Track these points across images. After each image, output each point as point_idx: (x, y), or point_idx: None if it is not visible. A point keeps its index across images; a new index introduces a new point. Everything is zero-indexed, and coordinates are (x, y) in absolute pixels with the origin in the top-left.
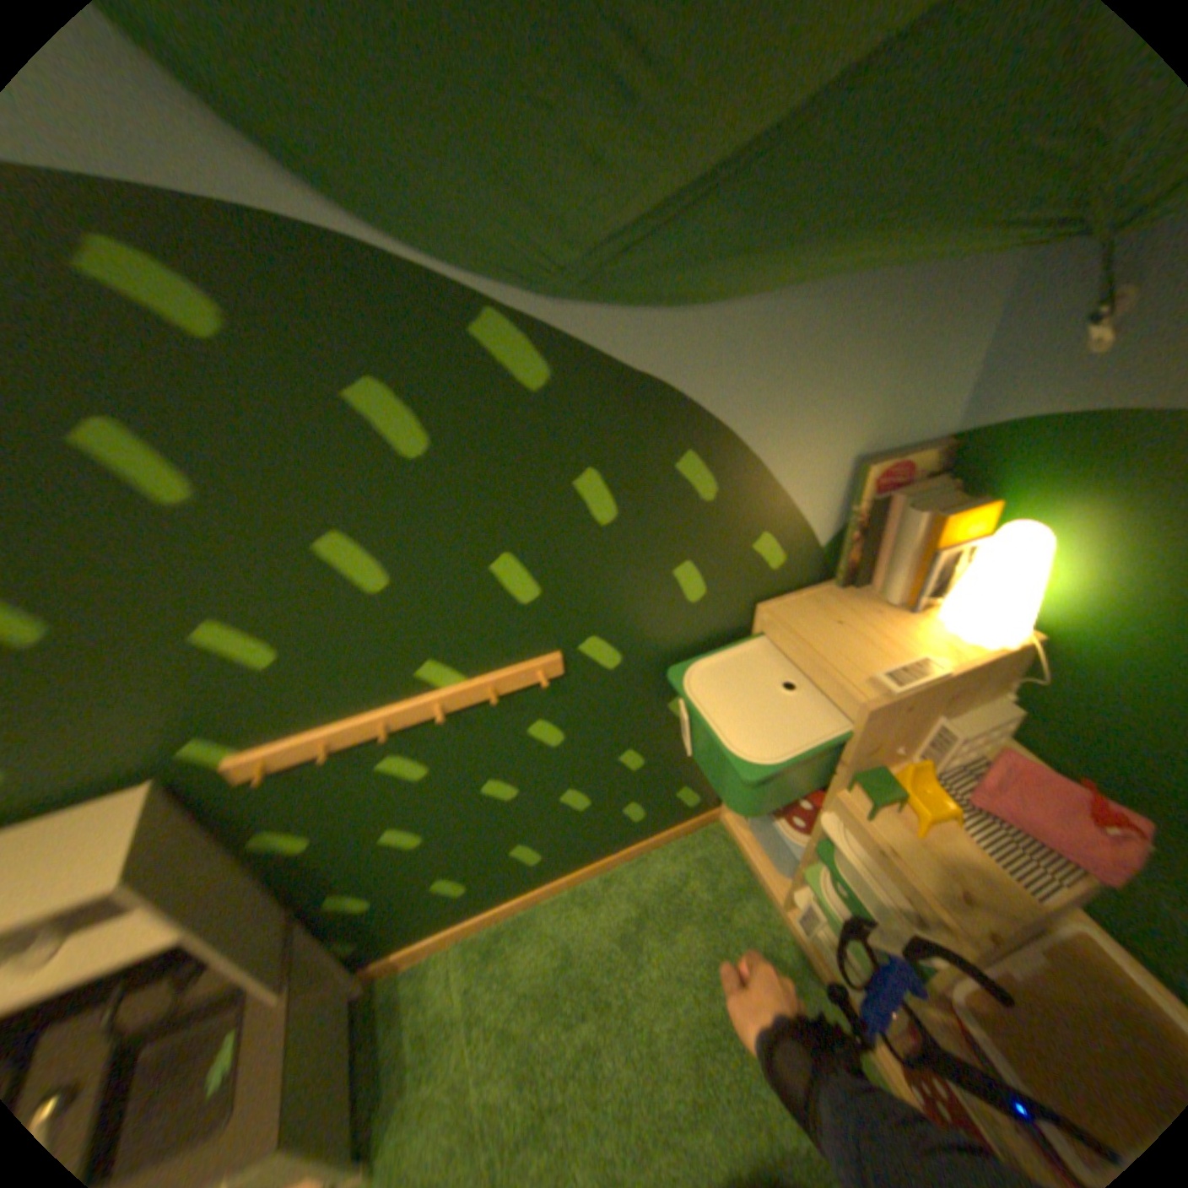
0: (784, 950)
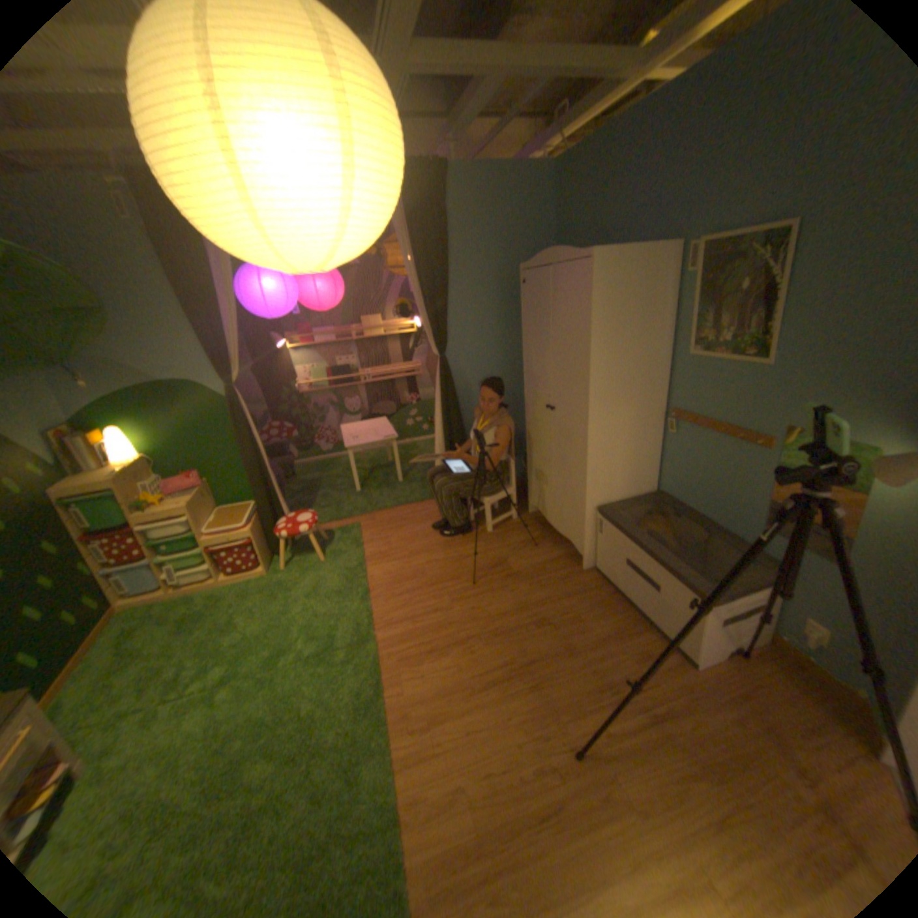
0: (175, 602)
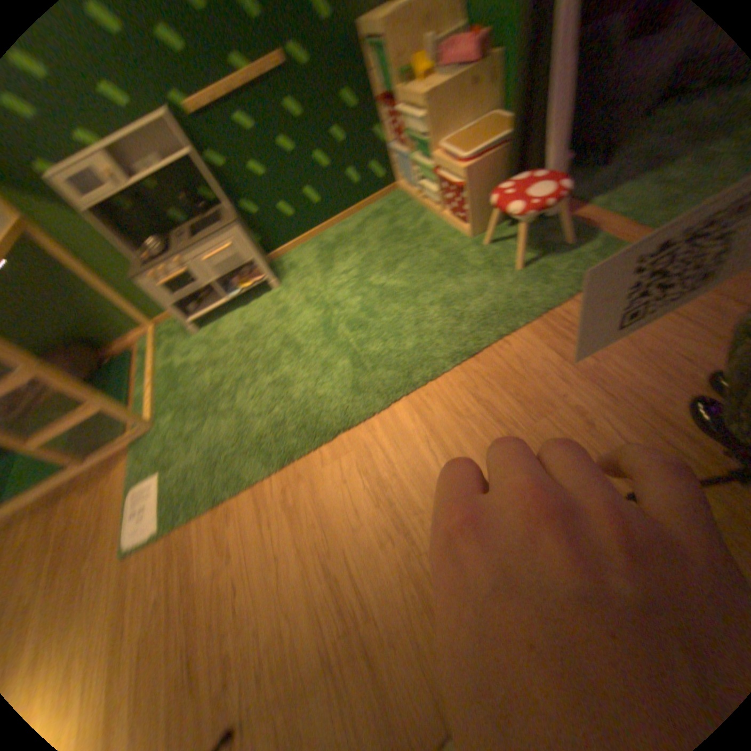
0: (416, 209)
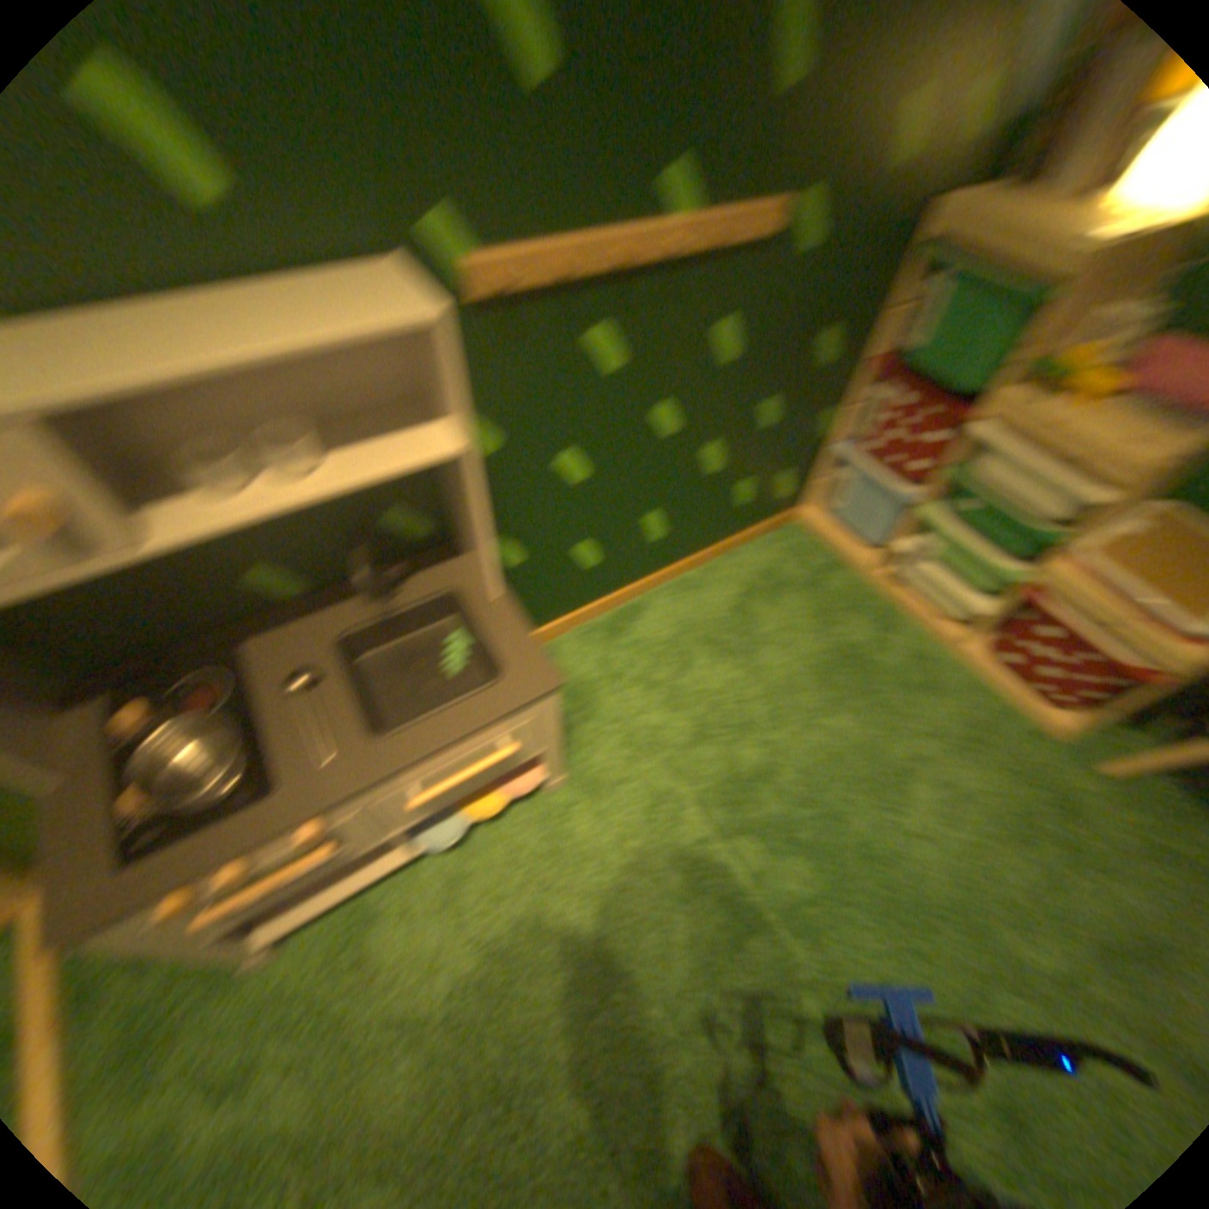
0: (875, 600)
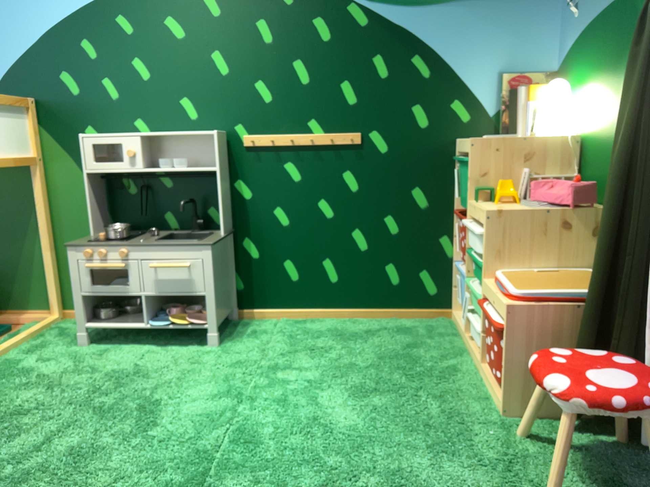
0: (456, 348)
